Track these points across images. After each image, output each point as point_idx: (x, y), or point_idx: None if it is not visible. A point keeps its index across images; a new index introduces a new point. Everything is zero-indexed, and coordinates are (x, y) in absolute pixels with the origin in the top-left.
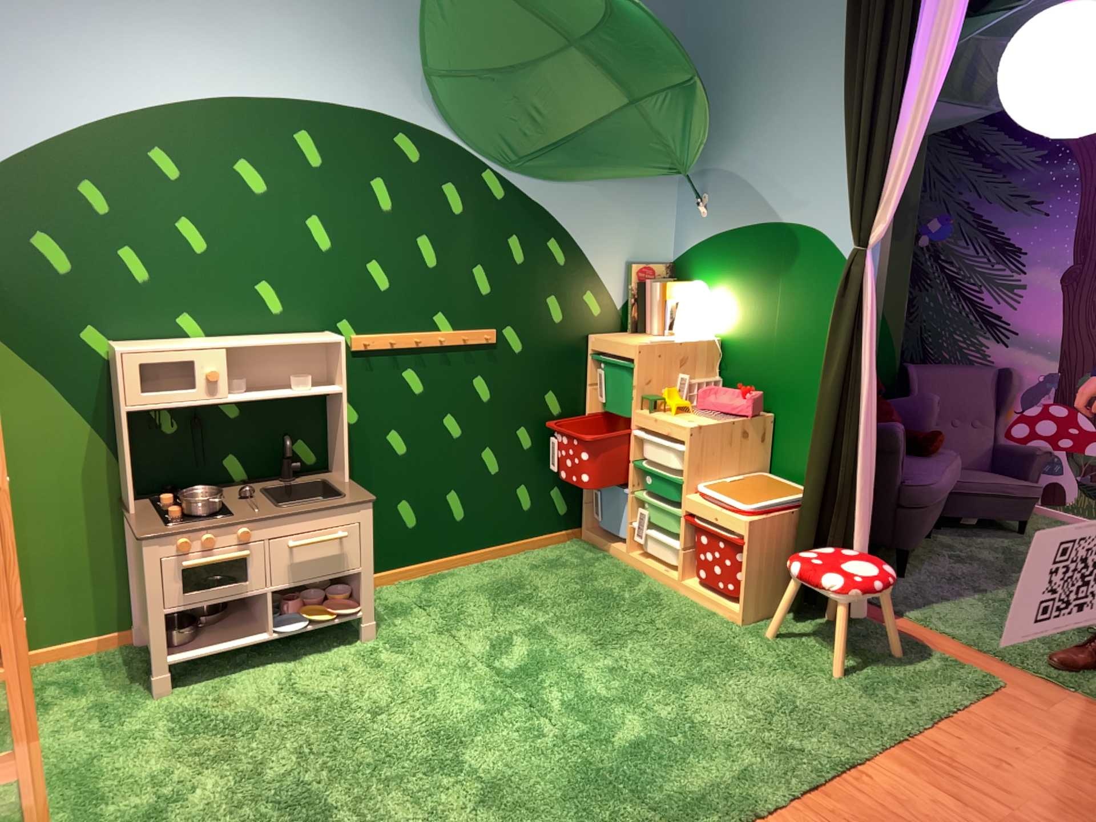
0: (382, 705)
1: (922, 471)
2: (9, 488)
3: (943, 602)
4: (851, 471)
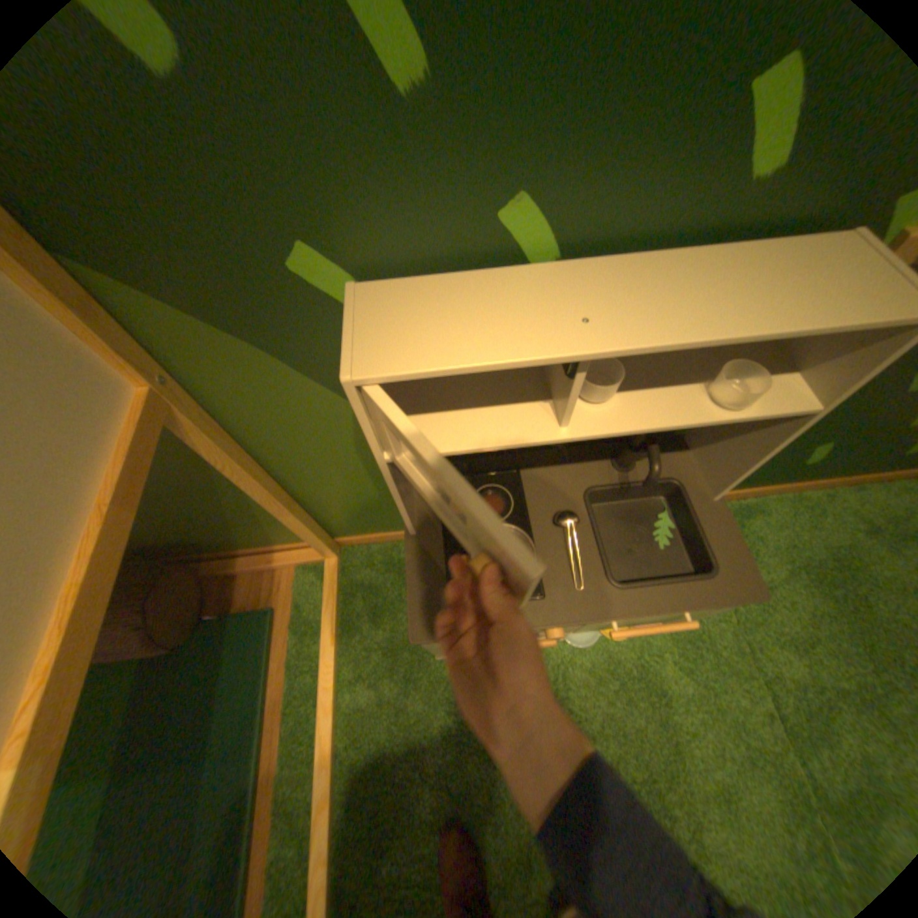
0: (665, 791)
1: None
2: (269, 461)
3: None
4: None
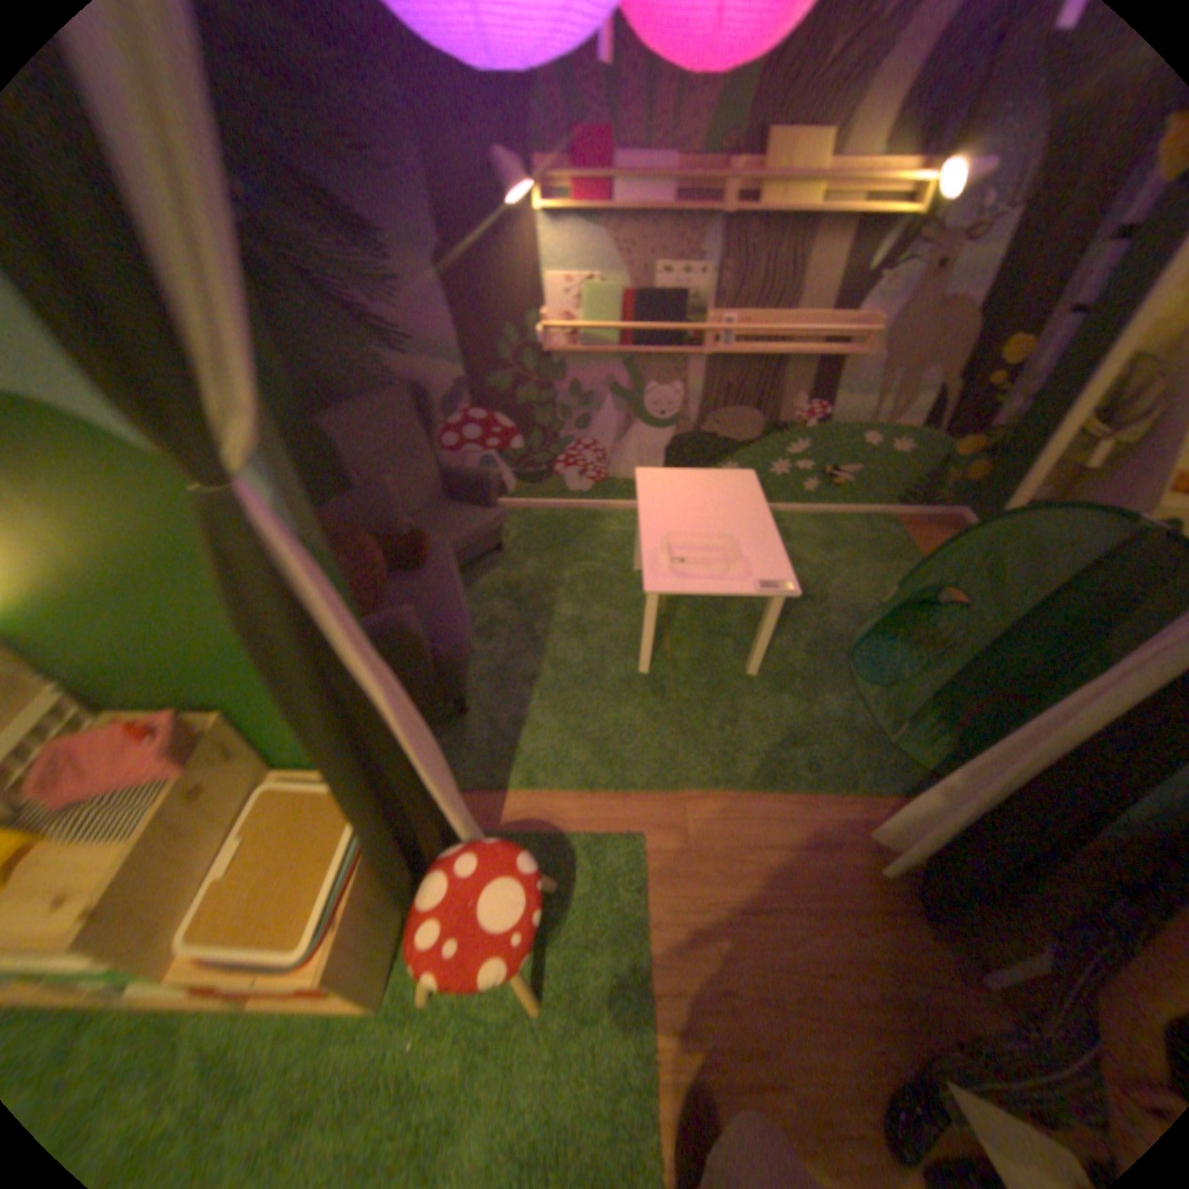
0: None
1: (441, 612)
2: None
3: (523, 731)
4: (416, 785)
